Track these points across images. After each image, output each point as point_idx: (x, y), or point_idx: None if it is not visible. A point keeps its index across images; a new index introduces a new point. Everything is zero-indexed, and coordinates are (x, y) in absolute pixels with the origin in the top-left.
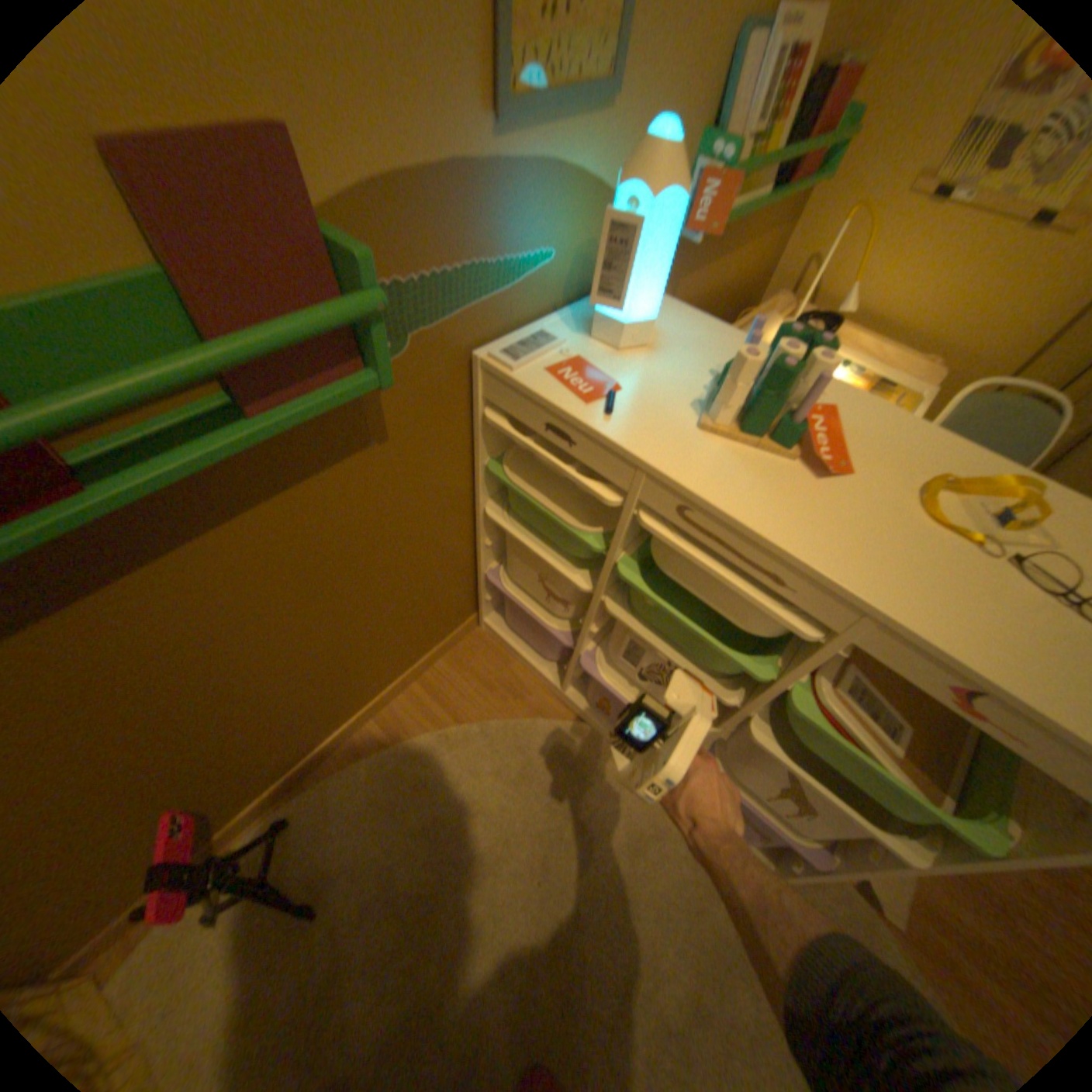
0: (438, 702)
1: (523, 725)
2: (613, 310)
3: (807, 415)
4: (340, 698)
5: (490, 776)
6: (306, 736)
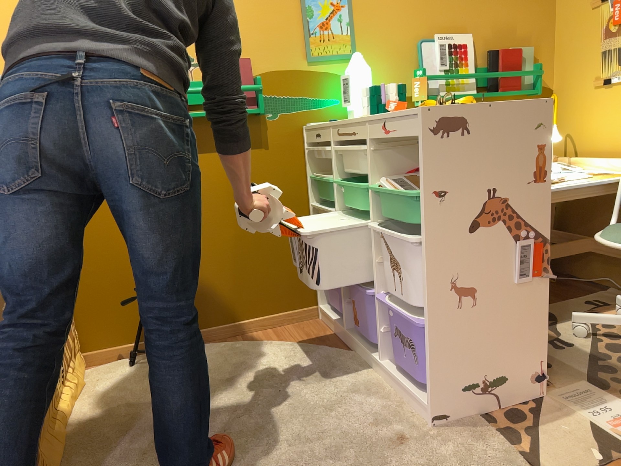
0: (275, 336)
1: (315, 347)
2: (351, 109)
3: (383, 101)
4: (227, 293)
5: (281, 357)
6: (206, 307)
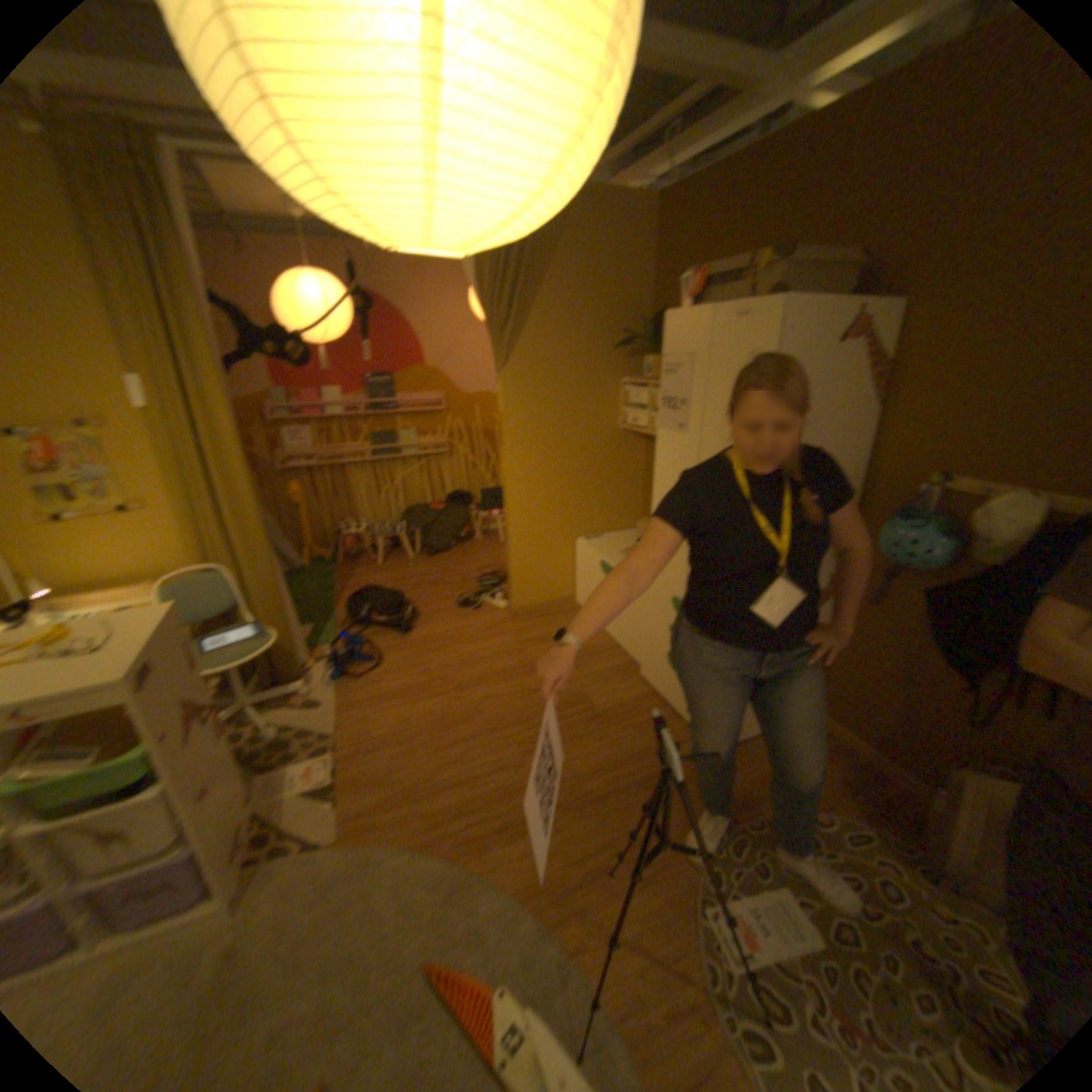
0: None
1: None
2: None
3: None
4: None
5: None
6: None
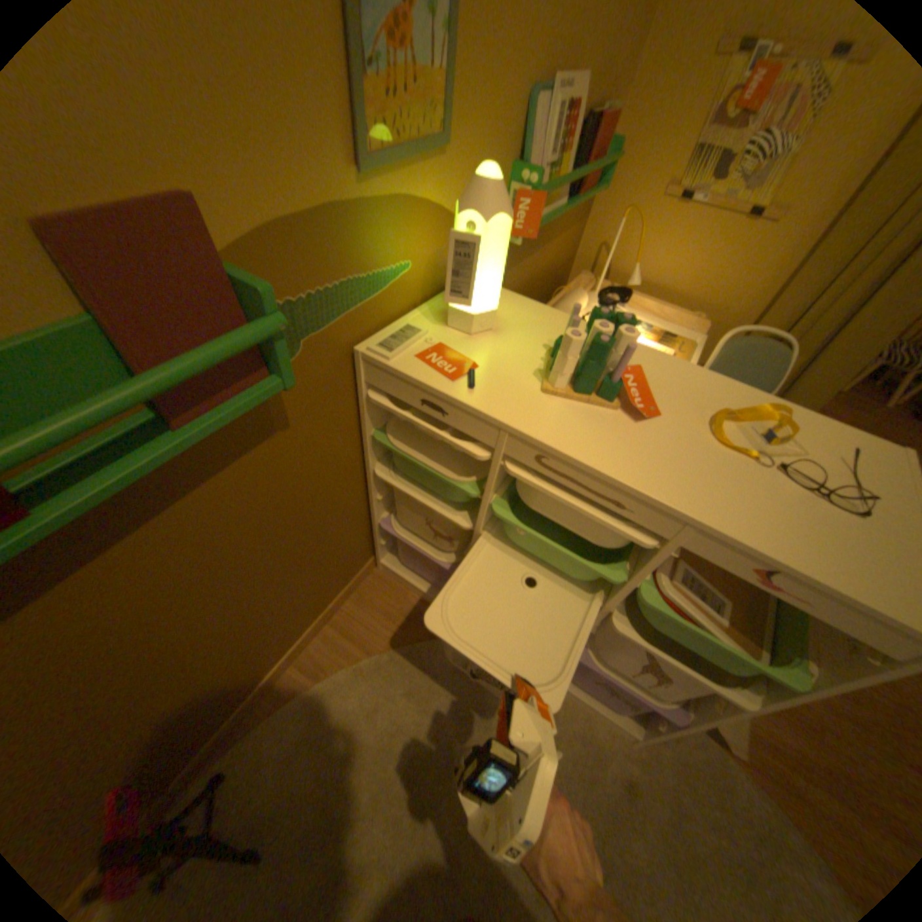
0: (348, 640)
1: (425, 647)
2: (463, 305)
3: (621, 376)
4: (261, 652)
5: (403, 698)
6: (234, 693)
